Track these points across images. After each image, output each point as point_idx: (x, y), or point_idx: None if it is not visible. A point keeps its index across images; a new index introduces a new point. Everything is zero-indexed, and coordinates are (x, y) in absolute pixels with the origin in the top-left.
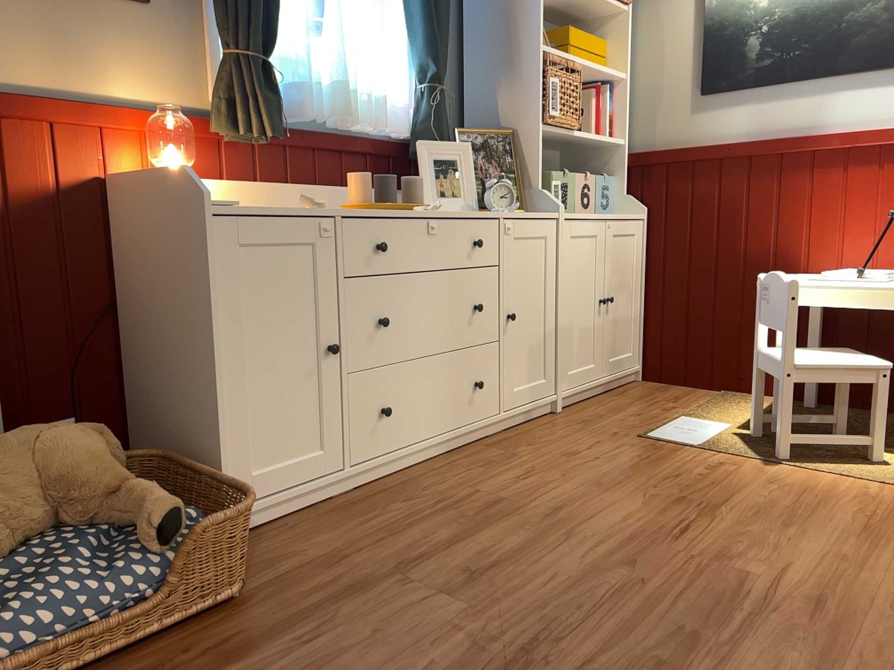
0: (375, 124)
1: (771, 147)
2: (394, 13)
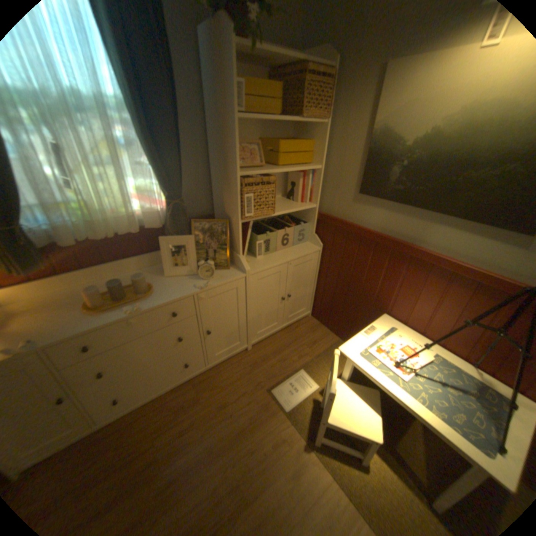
0: (130, 230)
1: (389, 243)
2: (140, 153)
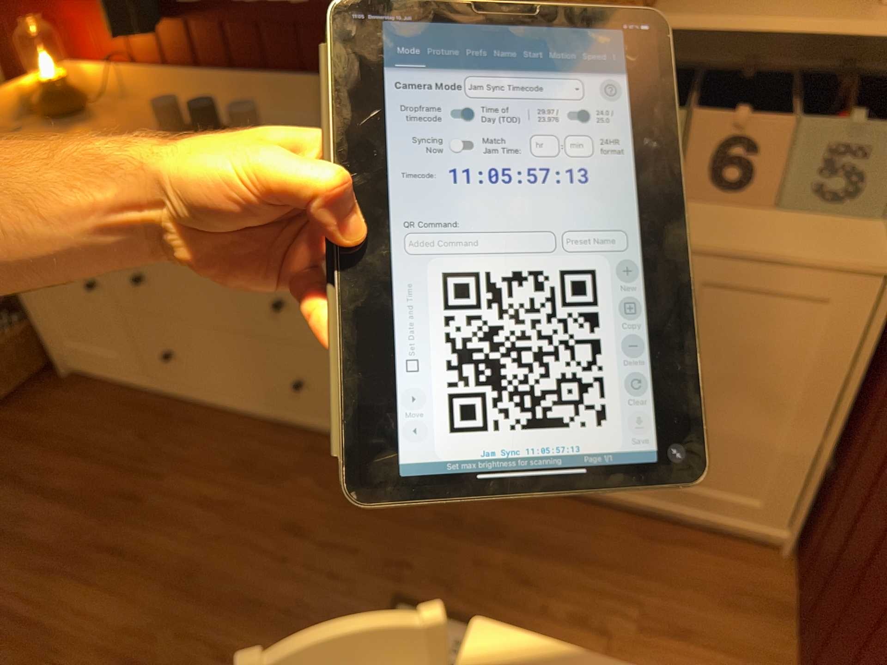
0: None
1: None
2: None
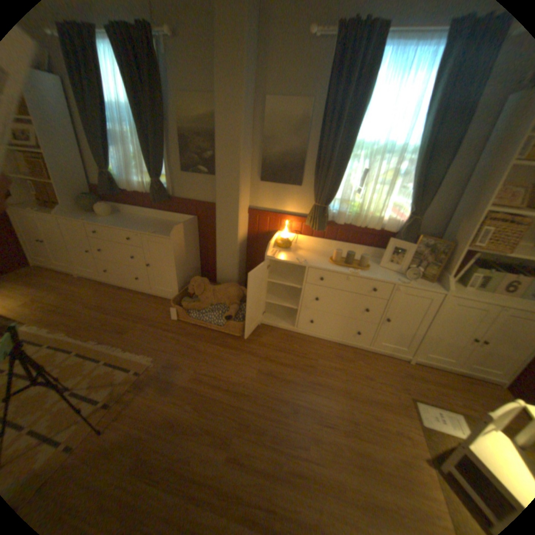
0: (374, 228)
1: None
2: (408, 181)
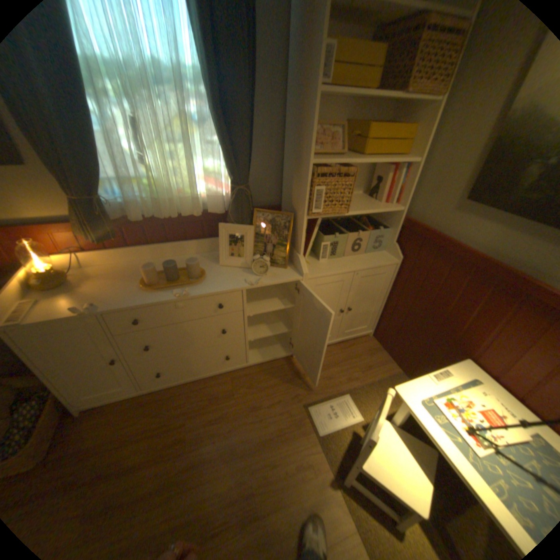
0: (192, 213)
1: (498, 272)
2: (211, 132)
